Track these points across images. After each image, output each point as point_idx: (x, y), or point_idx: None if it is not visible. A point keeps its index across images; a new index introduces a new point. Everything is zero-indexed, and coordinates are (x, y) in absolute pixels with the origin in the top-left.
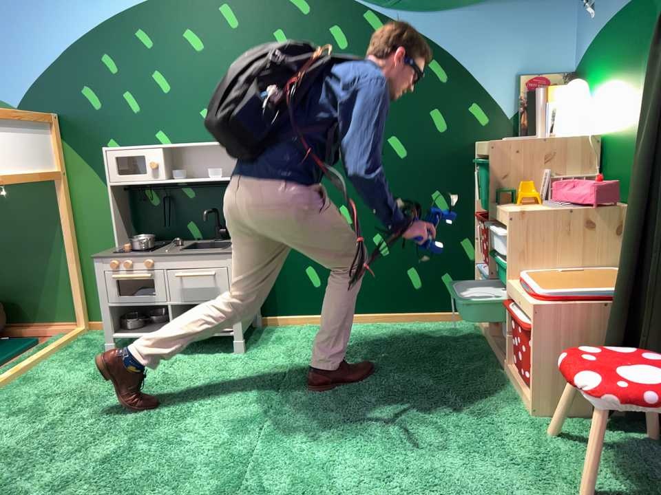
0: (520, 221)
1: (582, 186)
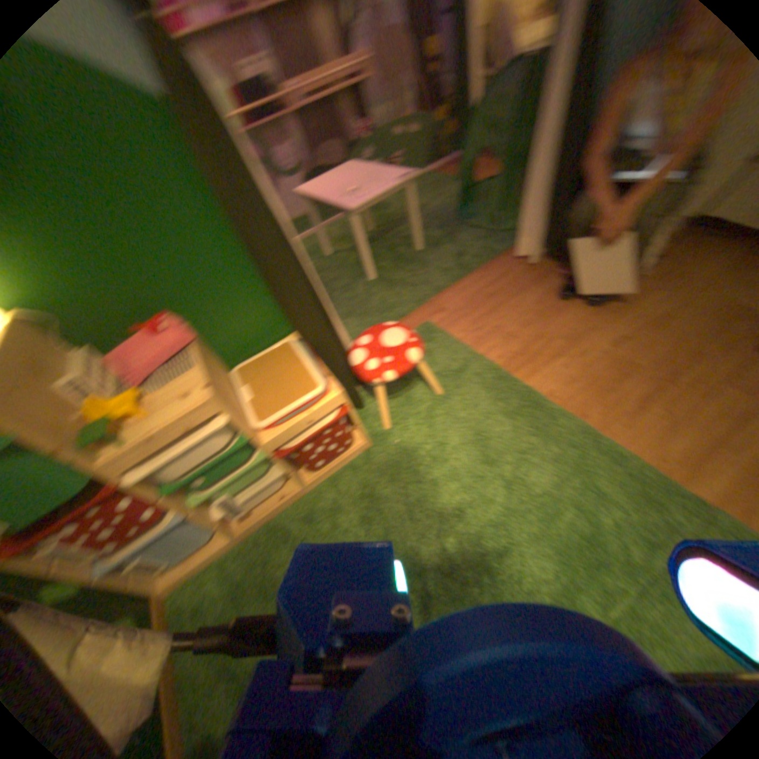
0: (215, 390)
1: (143, 339)
